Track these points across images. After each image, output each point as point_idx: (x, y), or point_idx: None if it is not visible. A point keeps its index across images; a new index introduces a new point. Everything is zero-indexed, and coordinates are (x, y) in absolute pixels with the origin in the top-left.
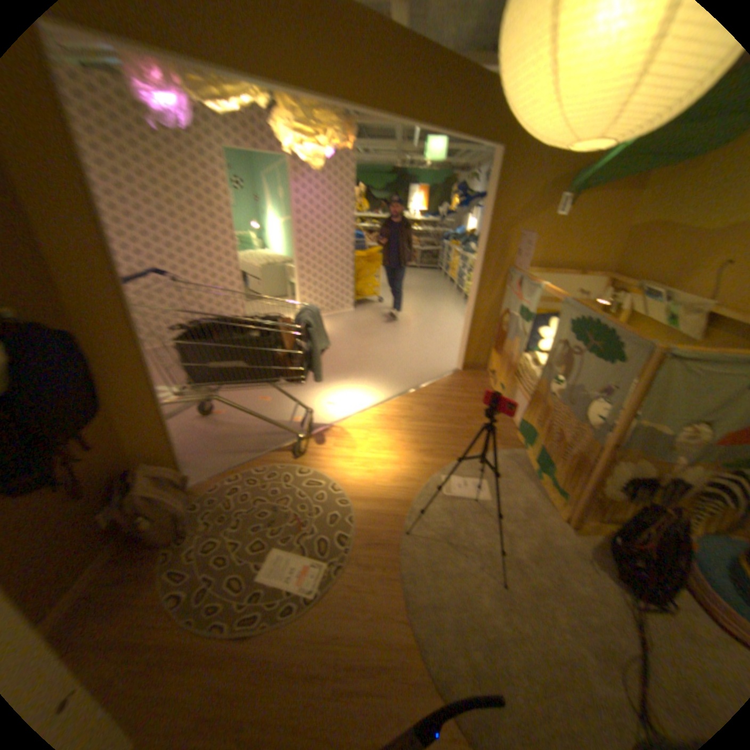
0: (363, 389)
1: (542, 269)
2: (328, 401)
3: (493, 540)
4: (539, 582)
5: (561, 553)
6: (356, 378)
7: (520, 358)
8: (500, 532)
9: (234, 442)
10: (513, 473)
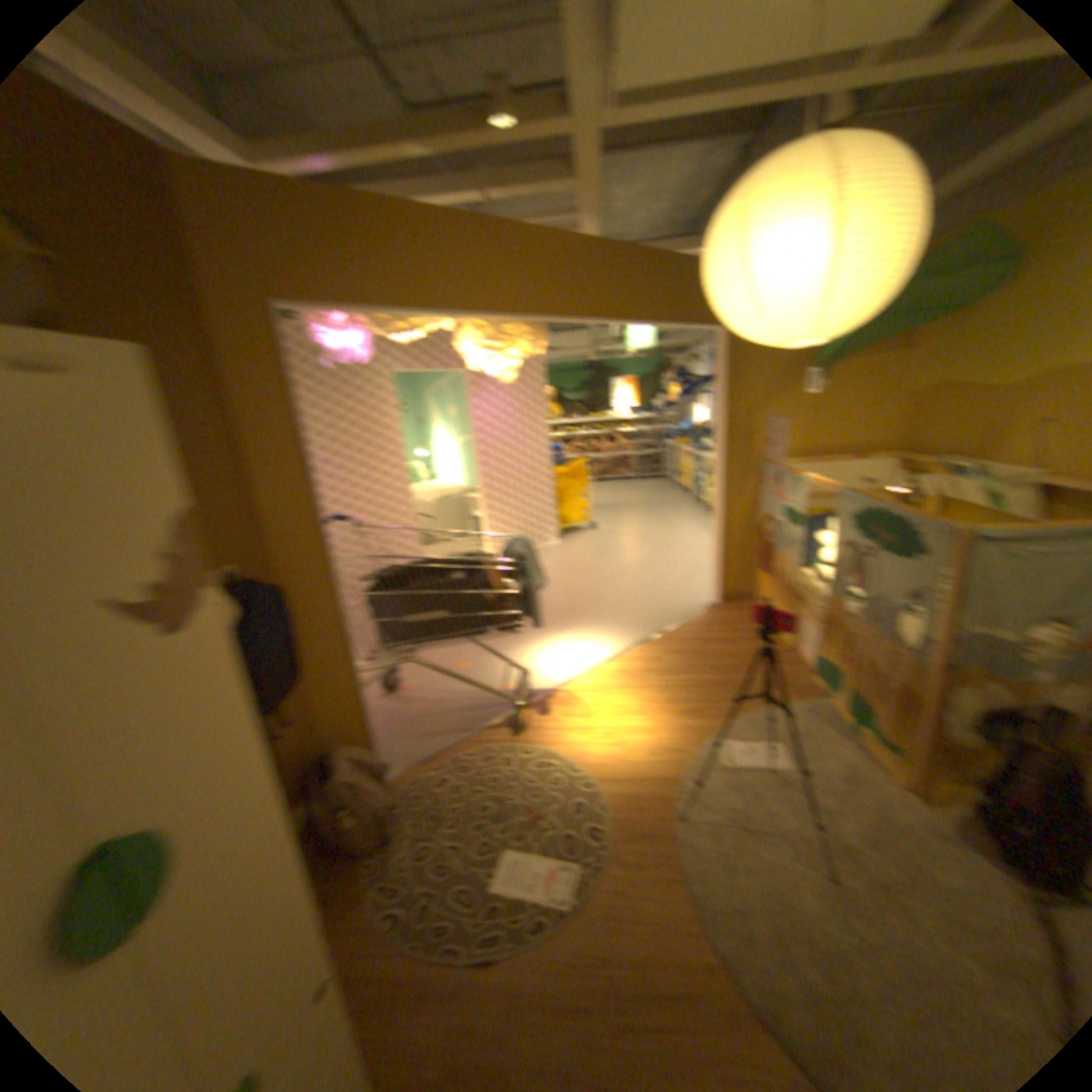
0: (589, 641)
1: (805, 459)
2: (546, 660)
3: (805, 822)
4: (883, 874)
5: (909, 833)
6: (579, 628)
7: (798, 575)
8: (813, 810)
9: (434, 721)
10: (819, 732)
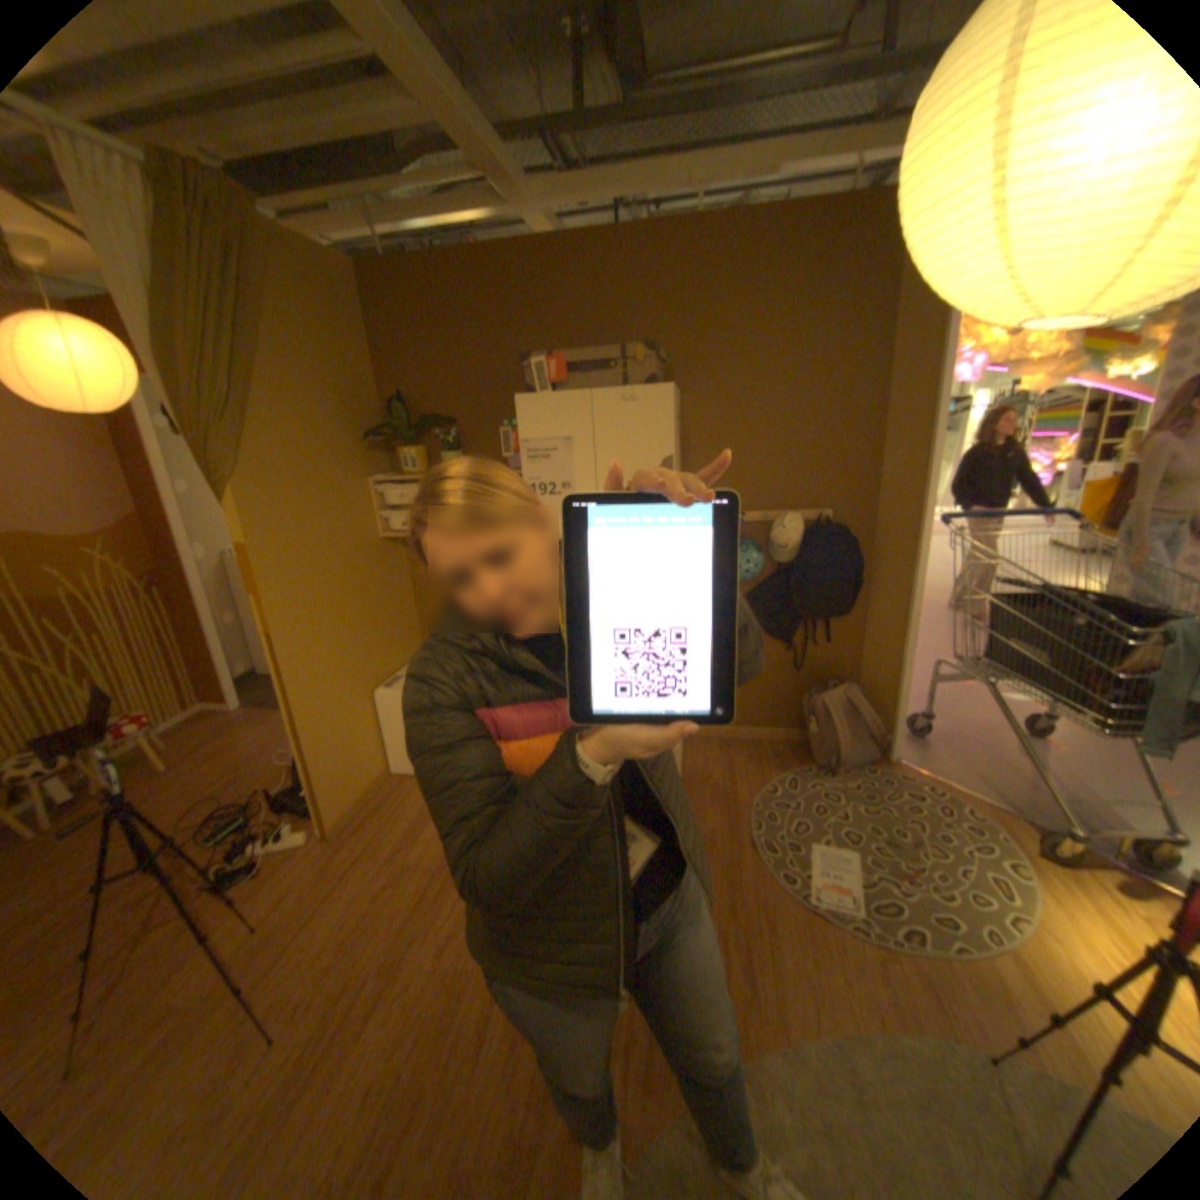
0: None
1: None
2: None
3: None
4: None
5: None
6: None
7: None
8: None
9: (998, 770)
10: None
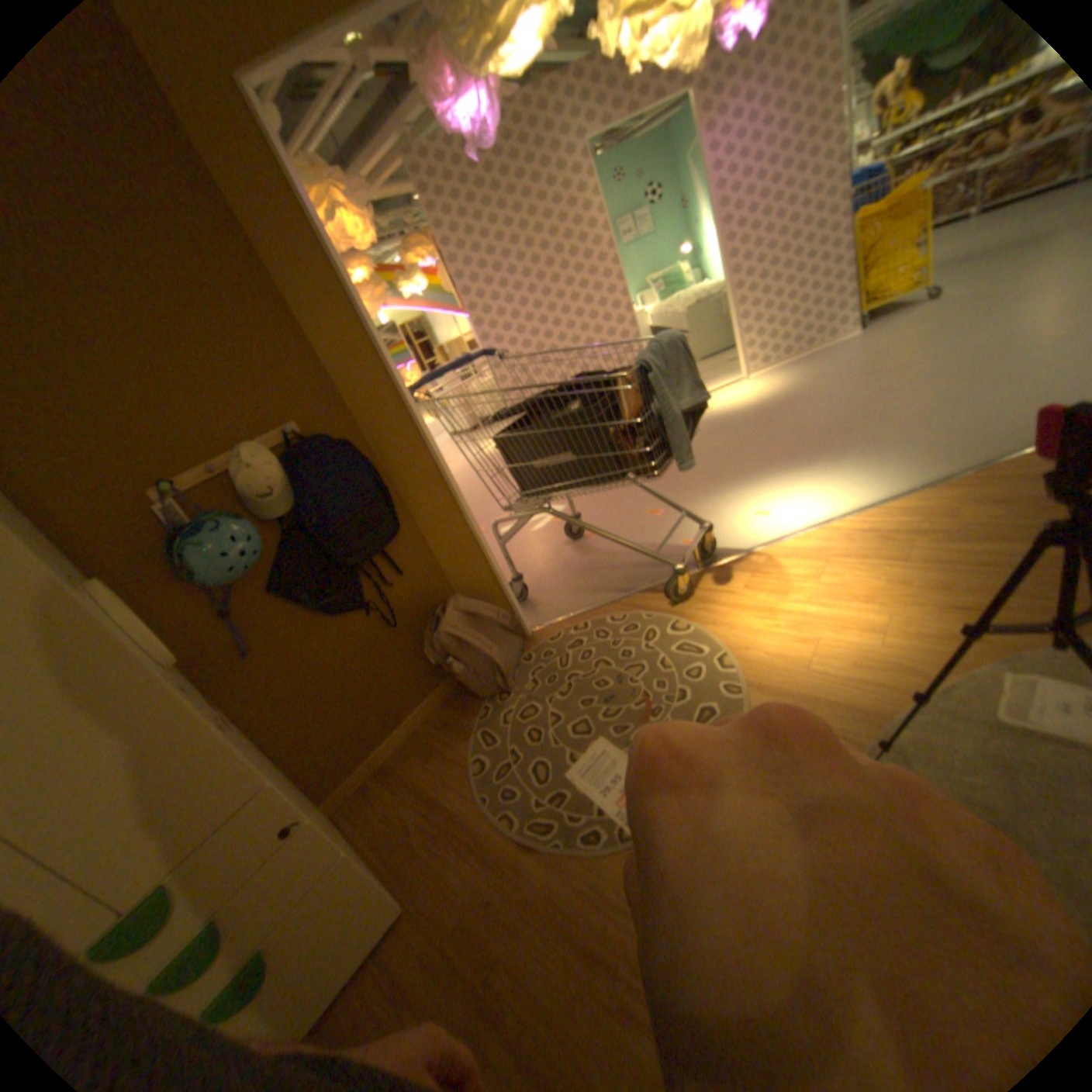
0: (839, 476)
1: None
2: (759, 504)
3: None
4: None
5: None
6: (830, 458)
7: None
8: None
9: (592, 572)
10: None
